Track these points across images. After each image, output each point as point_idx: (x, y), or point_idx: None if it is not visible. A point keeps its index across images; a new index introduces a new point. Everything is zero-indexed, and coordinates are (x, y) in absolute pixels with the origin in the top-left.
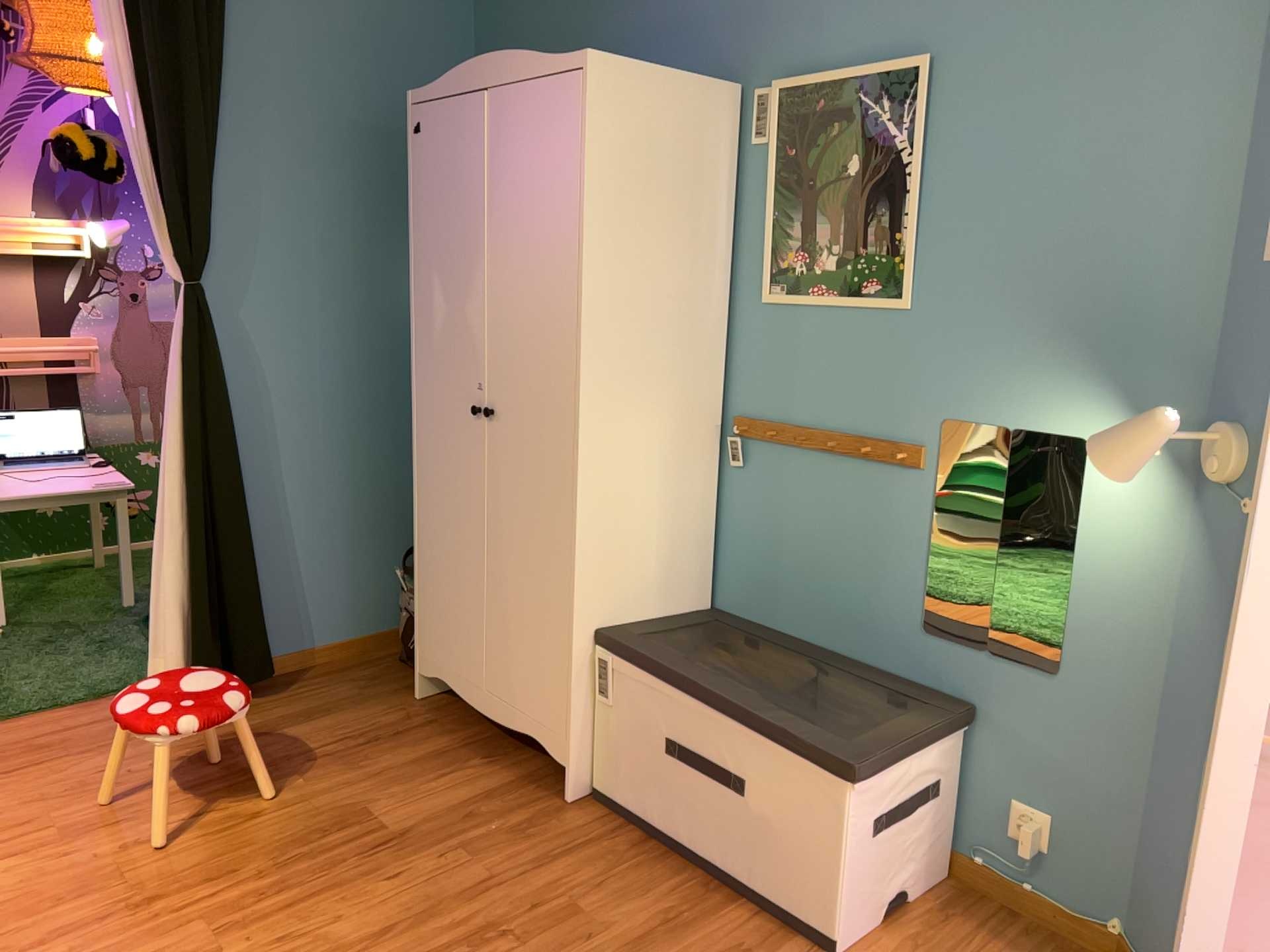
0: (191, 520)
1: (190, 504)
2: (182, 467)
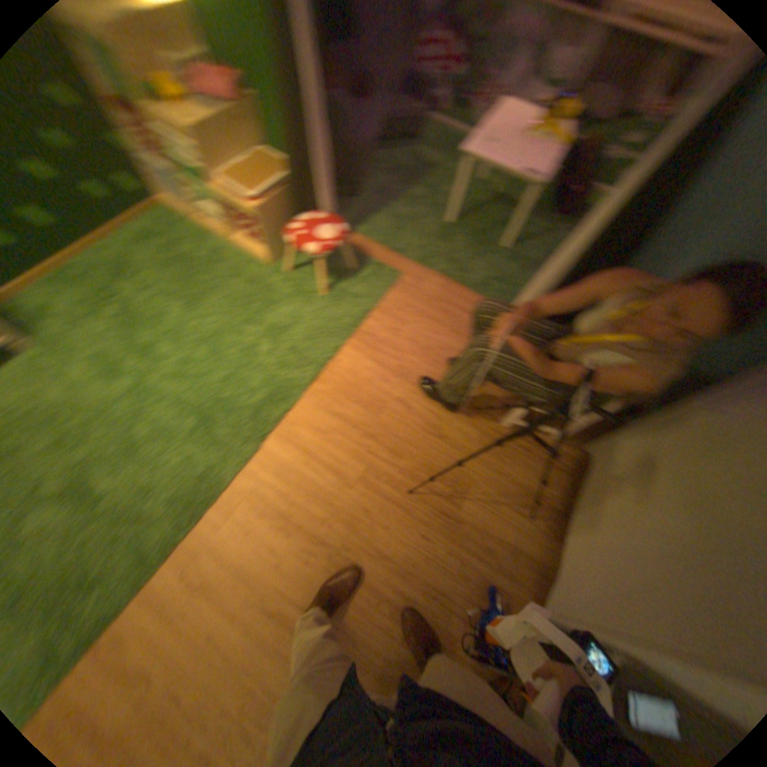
0: (562, 279)
1: (570, 270)
2: (590, 241)
